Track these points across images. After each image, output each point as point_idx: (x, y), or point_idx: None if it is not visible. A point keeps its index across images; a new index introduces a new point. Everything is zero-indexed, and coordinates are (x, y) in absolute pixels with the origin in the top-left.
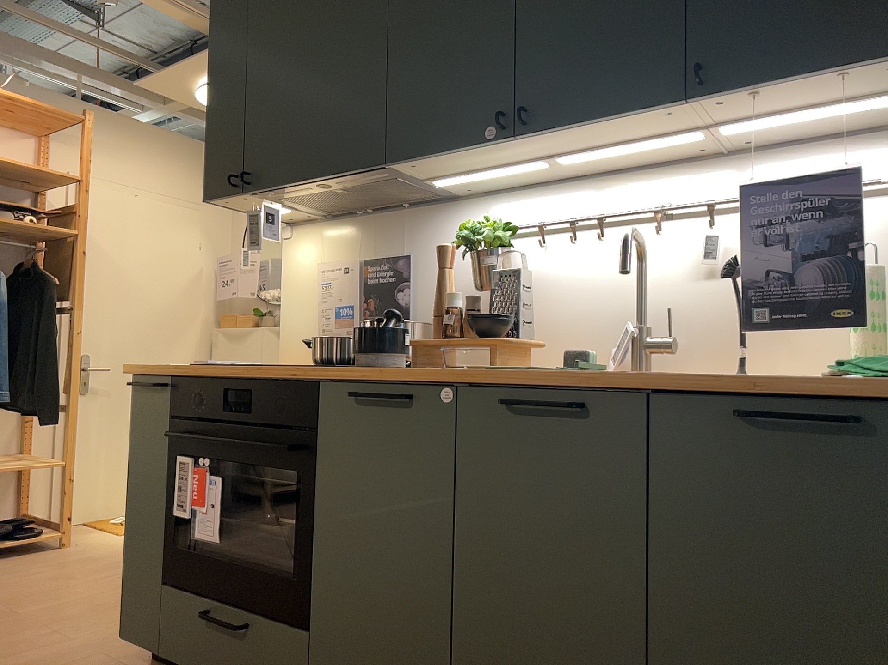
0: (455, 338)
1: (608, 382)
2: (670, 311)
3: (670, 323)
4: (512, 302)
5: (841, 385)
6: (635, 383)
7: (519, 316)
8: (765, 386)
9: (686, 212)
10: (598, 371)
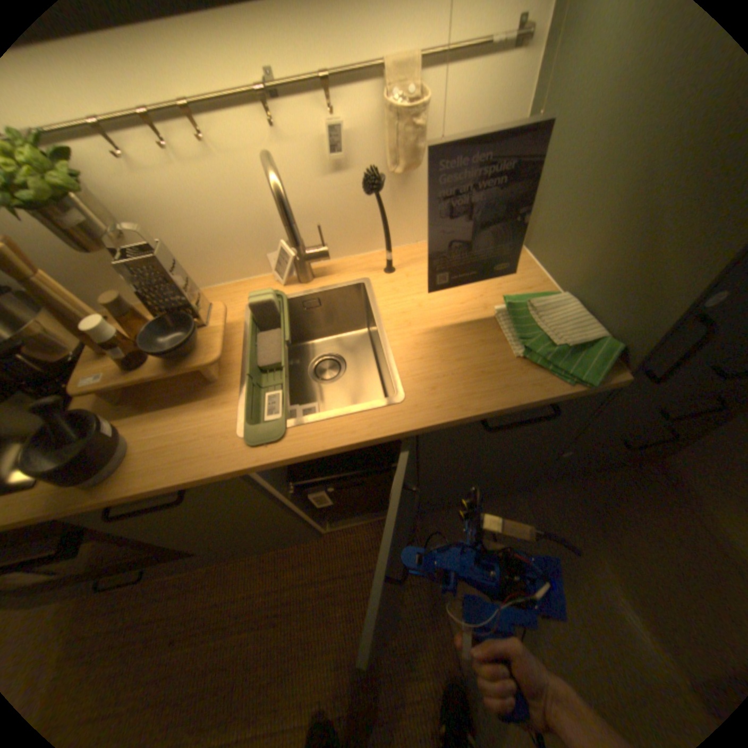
0: (137, 367)
1: (384, 439)
2: (318, 228)
3: (321, 237)
4: (167, 295)
5: (554, 402)
6: (408, 435)
7: (182, 299)
8: (505, 412)
9: (291, 82)
10: (359, 417)
